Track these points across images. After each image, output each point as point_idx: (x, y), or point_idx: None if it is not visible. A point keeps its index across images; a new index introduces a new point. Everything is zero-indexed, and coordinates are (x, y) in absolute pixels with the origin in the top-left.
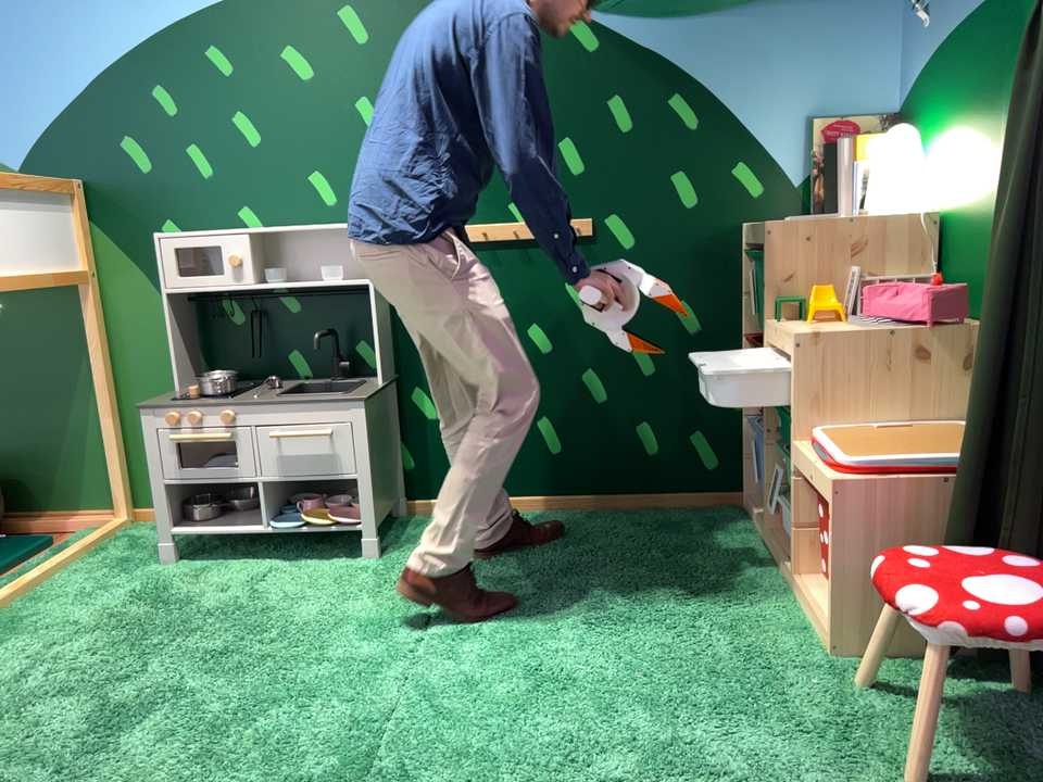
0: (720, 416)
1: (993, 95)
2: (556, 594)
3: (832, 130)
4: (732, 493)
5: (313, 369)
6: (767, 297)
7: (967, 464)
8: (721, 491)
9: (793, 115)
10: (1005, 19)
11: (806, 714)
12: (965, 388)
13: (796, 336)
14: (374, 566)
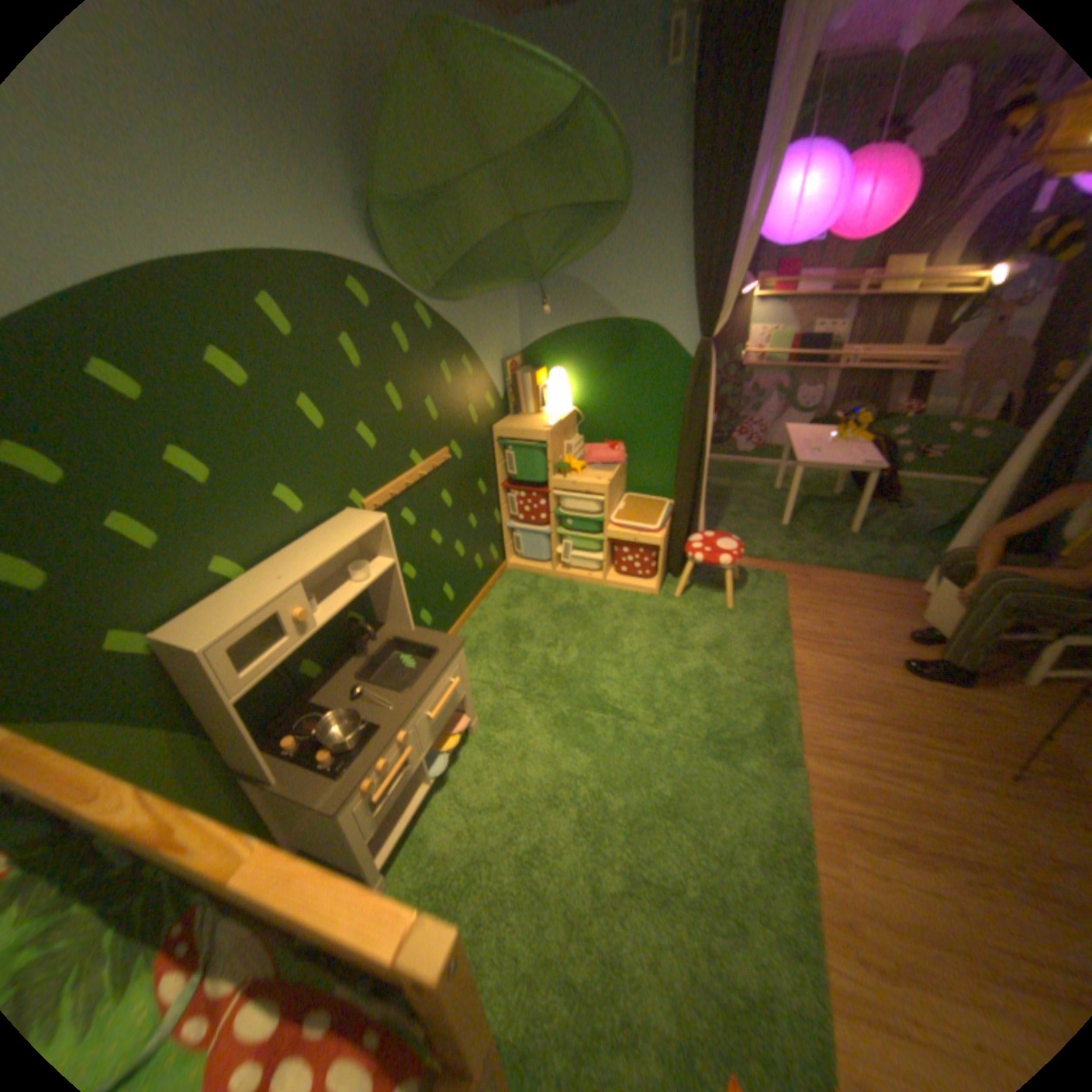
0: (495, 532)
1: (613, 364)
2: (568, 654)
3: (511, 368)
4: (502, 566)
5: (322, 663)
6: (550, 468)
7: (679, 513)
8: (499, 567)
9: (497, 361)
10: (620, 333)
11: (688, 615)
12: (622, 483)
13: (605, 486)
14: (483, 730)
